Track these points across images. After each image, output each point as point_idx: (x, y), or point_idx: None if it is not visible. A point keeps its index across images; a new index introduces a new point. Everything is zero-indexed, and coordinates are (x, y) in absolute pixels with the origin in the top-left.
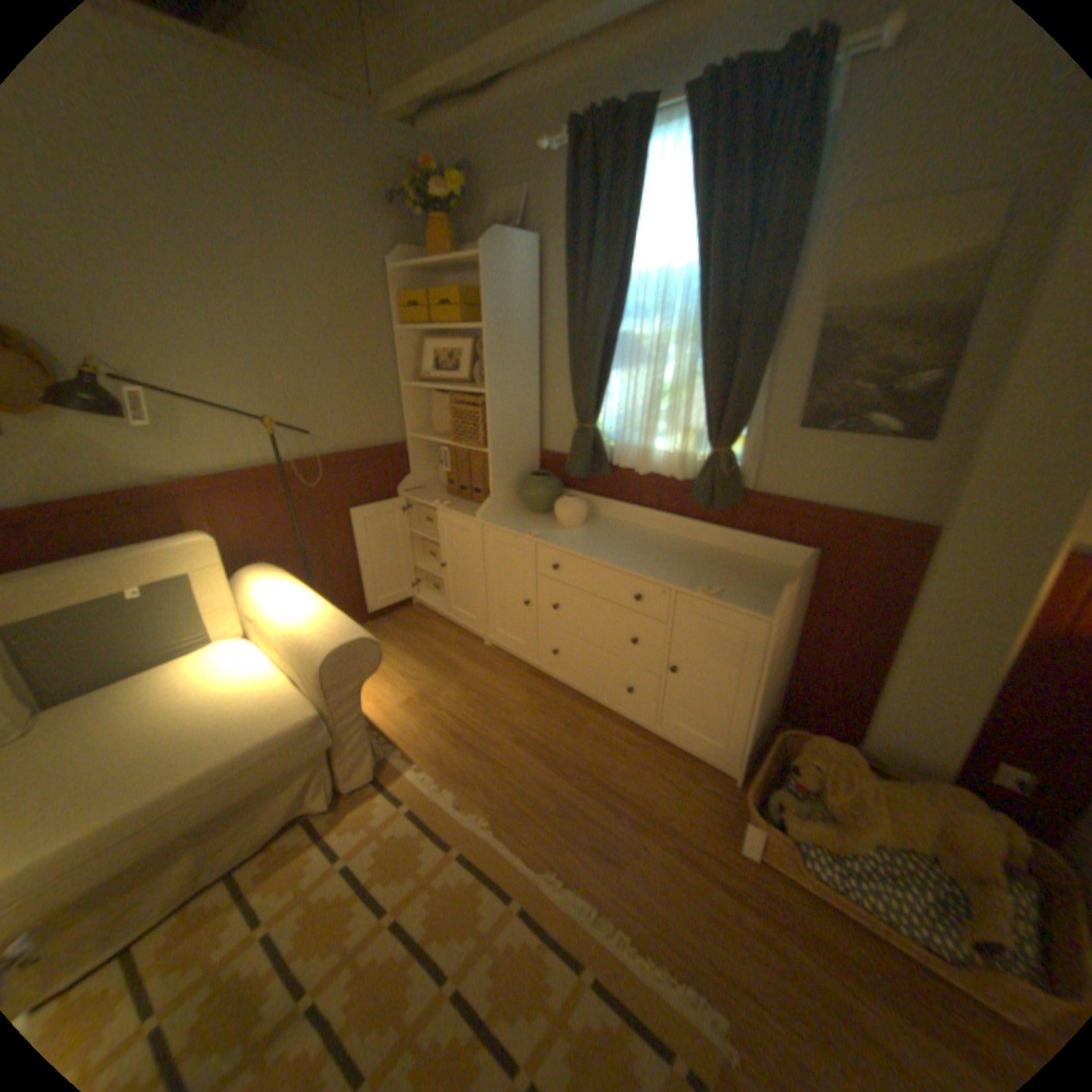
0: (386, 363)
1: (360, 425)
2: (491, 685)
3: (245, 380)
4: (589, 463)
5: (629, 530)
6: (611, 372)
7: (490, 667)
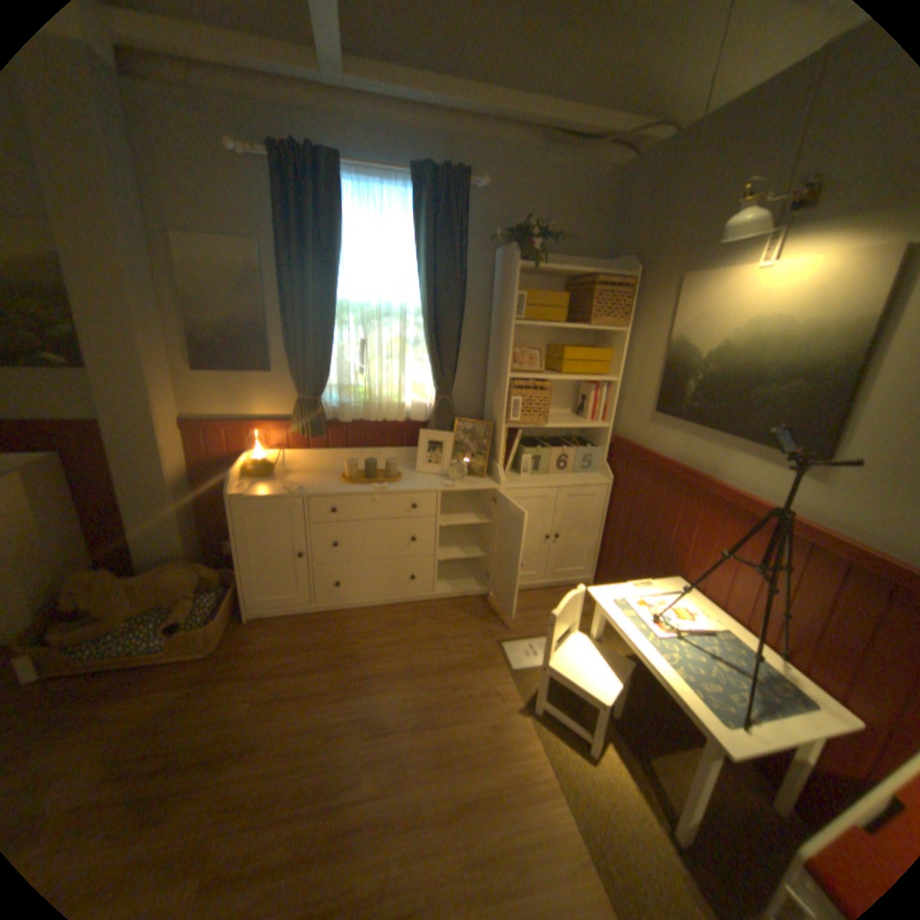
0: None
1: None
2: None
3: None
4: None
5: None
6: None
7: None
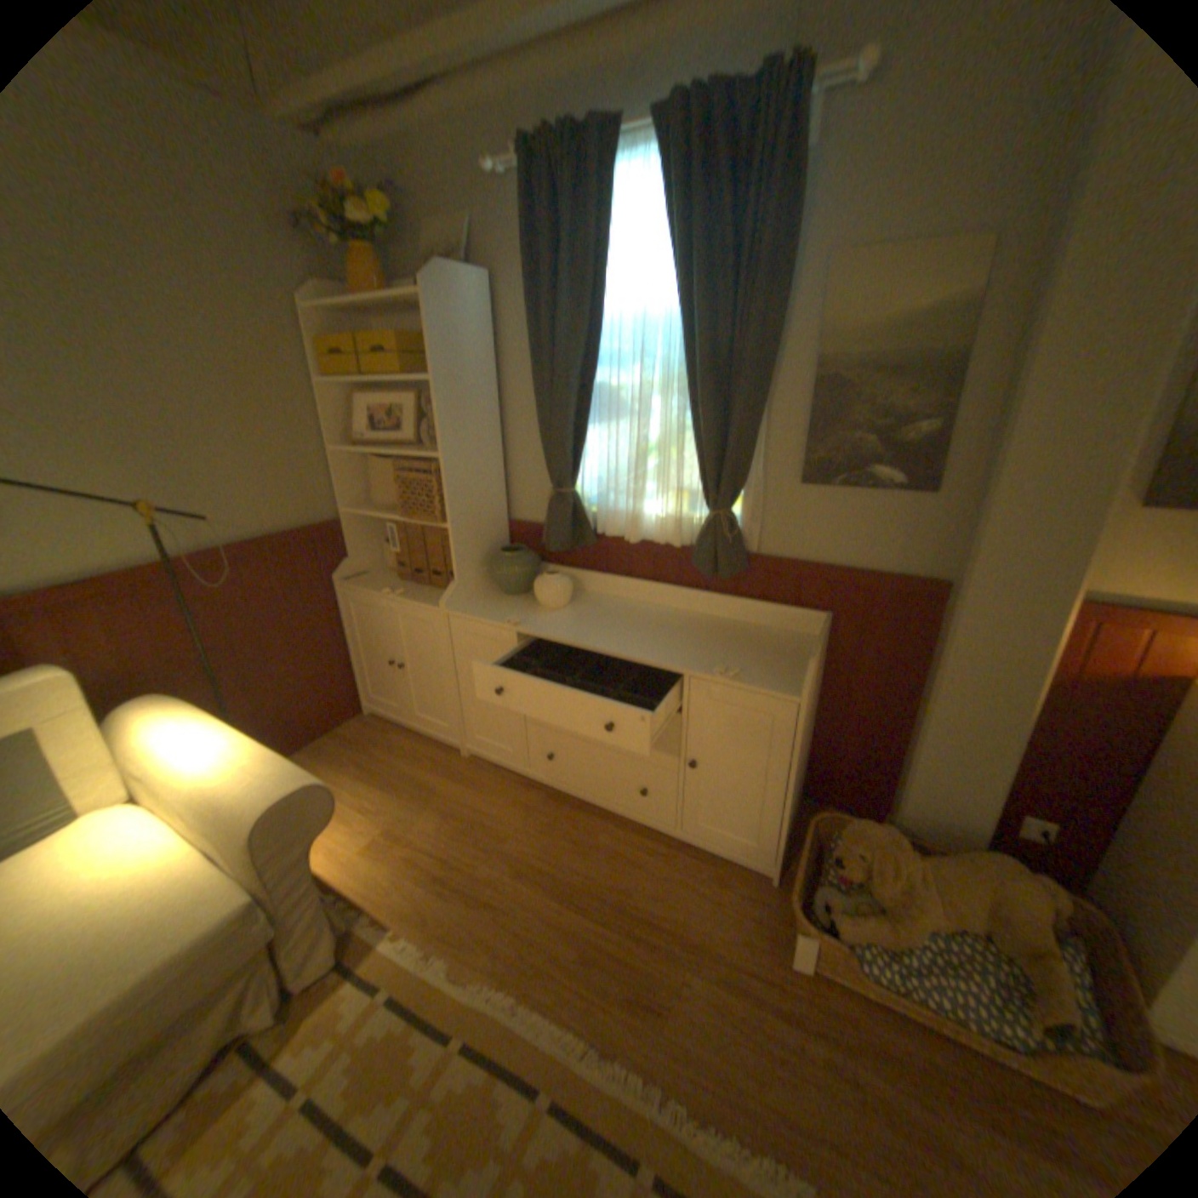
0: (306, 423)
1: (277, 502)
2: (475, 808)
3: (104, 453)
4: (571, 533)
5: (623, 606)
6: (589, 428)
7: (472, 784)
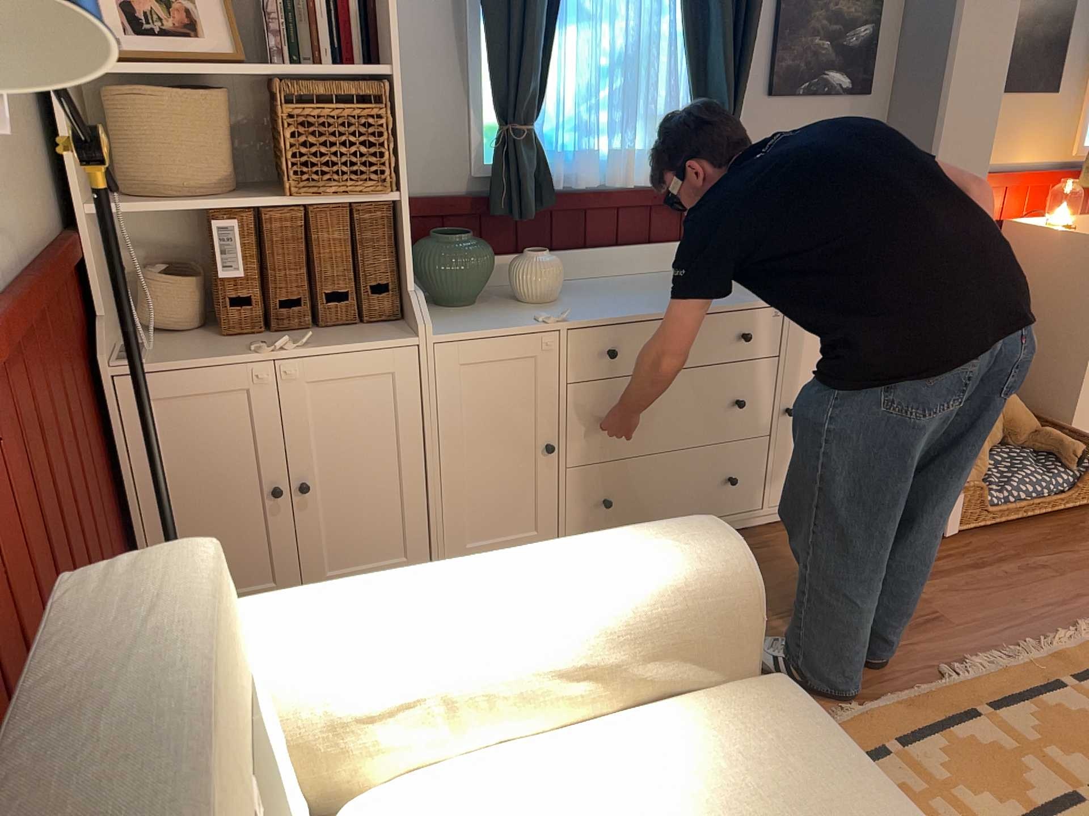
0: None
1: (23, 187)
2: None
3: None
4: (536, 192)
5: (604, 282)
6: (554, 36)
7: None
